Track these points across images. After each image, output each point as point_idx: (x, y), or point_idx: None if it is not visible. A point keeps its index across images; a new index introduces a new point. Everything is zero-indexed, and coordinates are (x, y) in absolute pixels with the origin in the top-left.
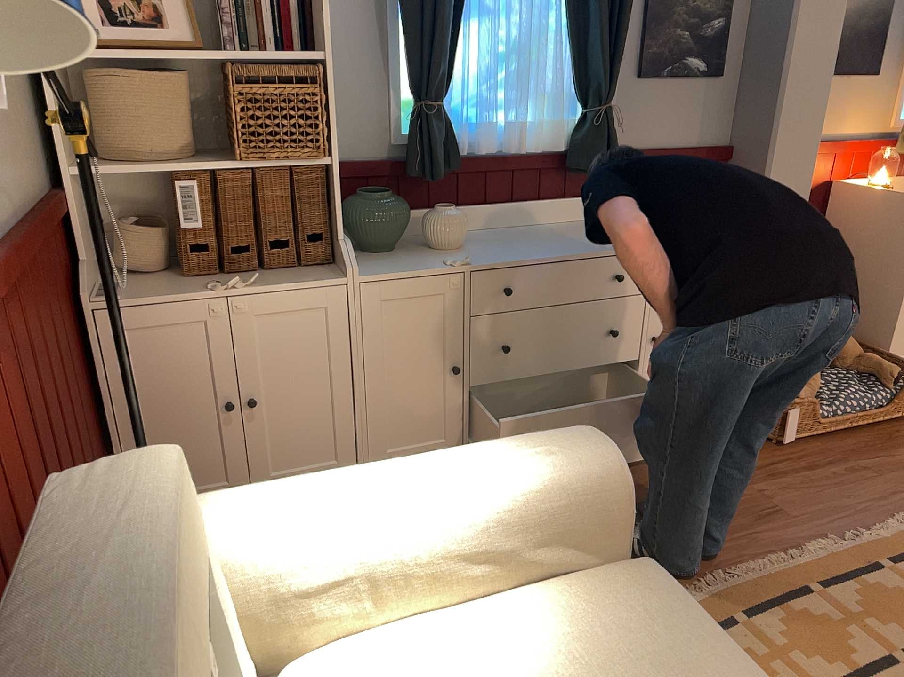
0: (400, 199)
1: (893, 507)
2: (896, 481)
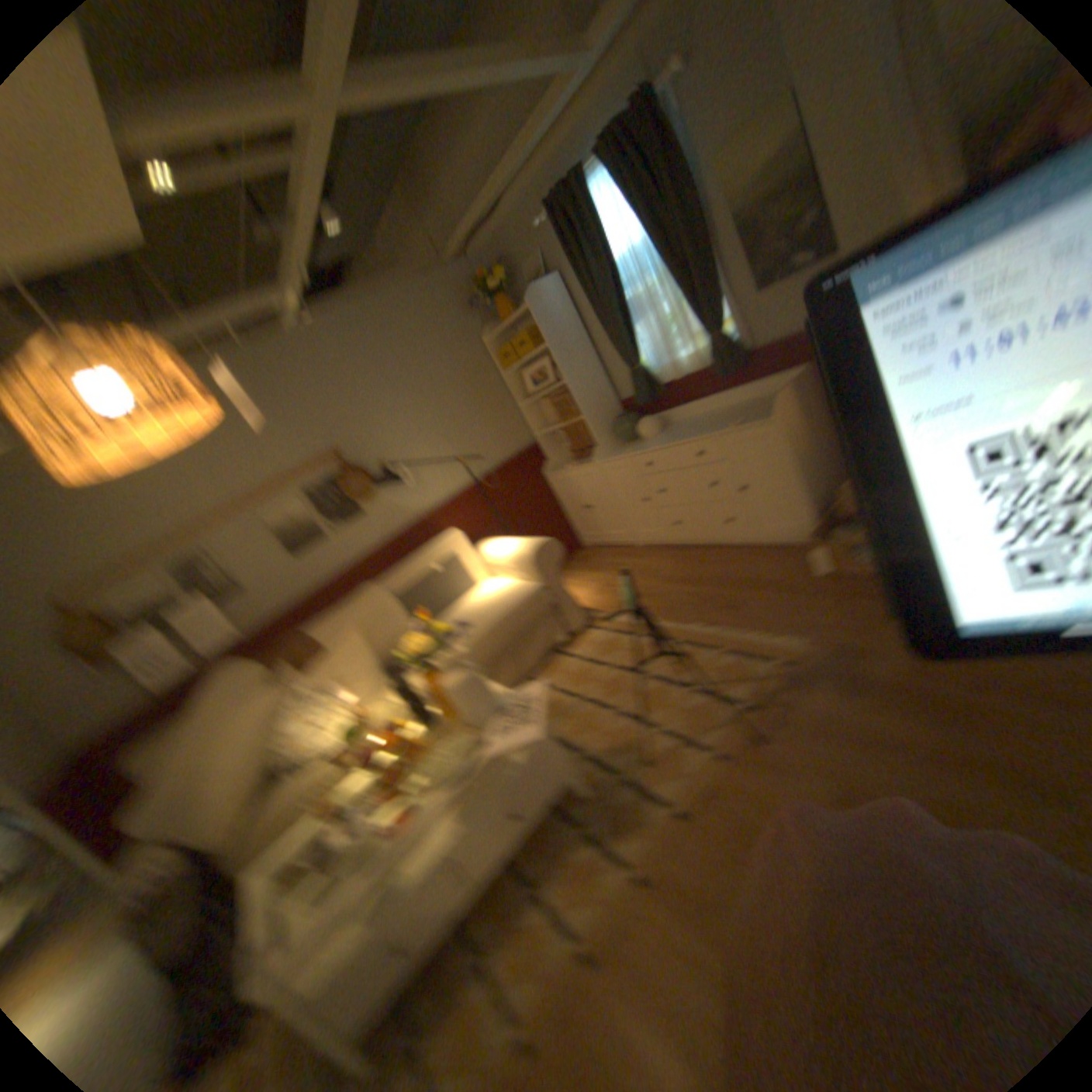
0: (625, 417)
1: (798, 632)
2: (845, 621)
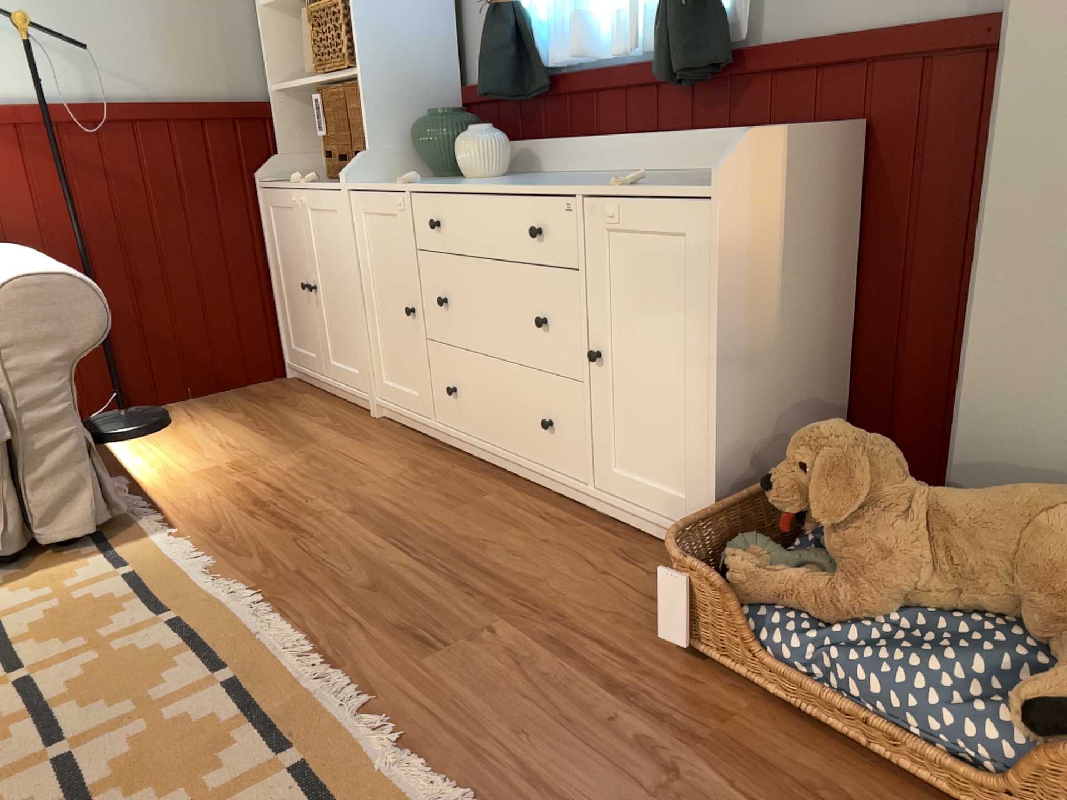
0: (450, 118)
1: None
2: None
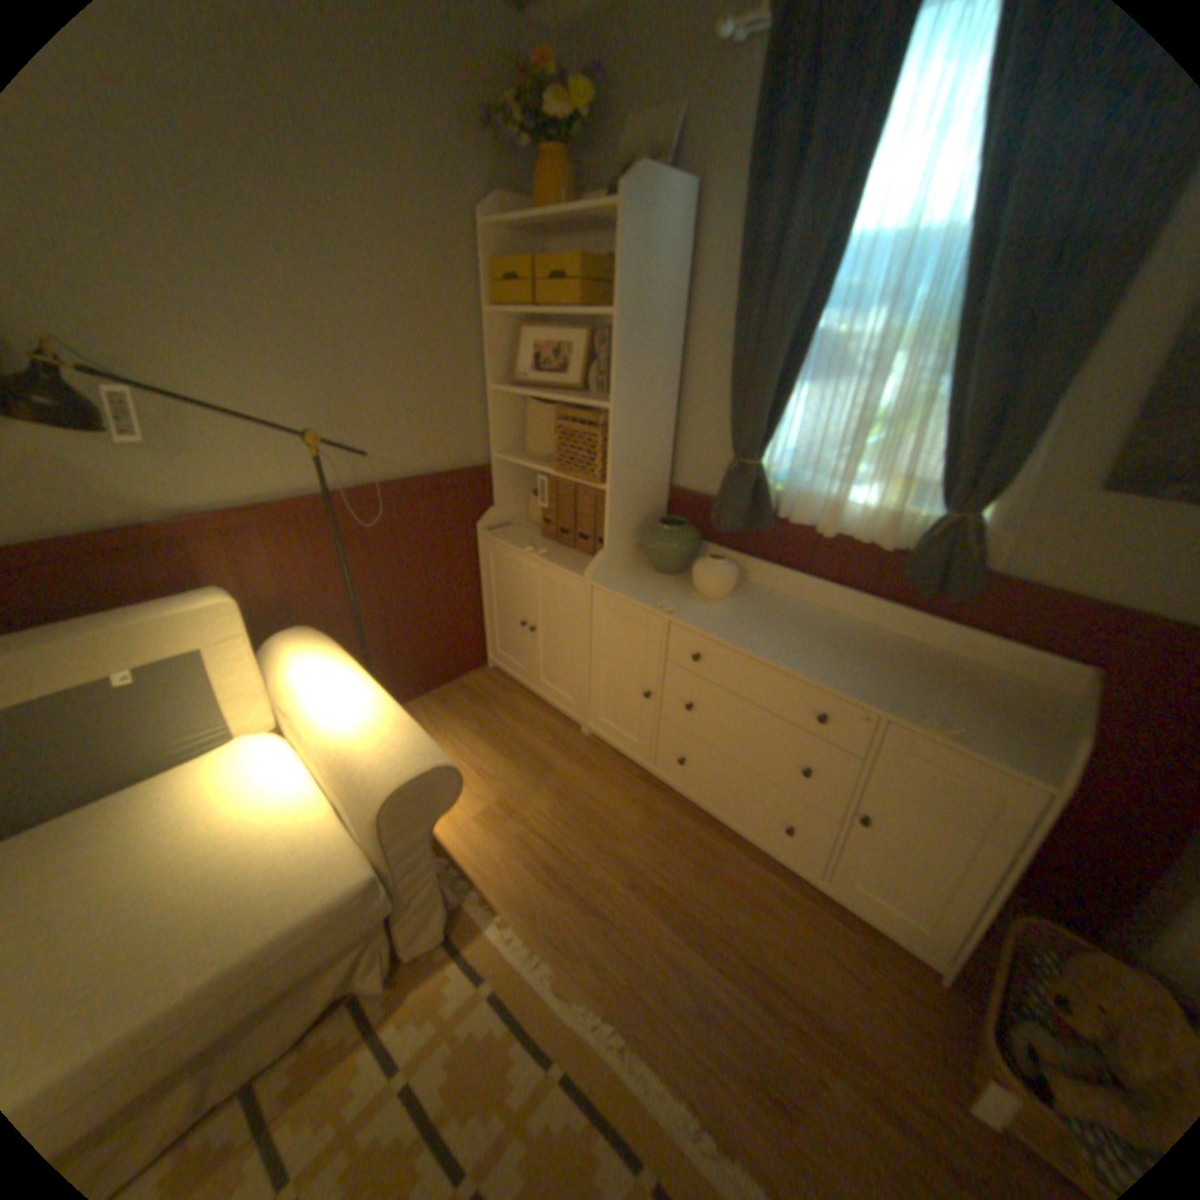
0: (683, 537)
1: None
2: None
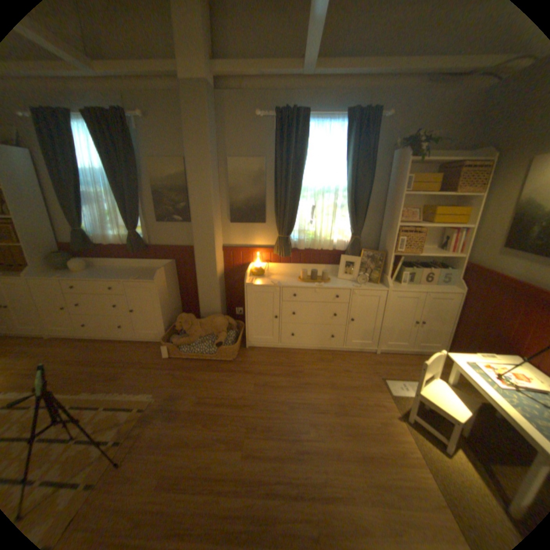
0: (61, 256)
1: (150, 392)
2: (172, 383)
